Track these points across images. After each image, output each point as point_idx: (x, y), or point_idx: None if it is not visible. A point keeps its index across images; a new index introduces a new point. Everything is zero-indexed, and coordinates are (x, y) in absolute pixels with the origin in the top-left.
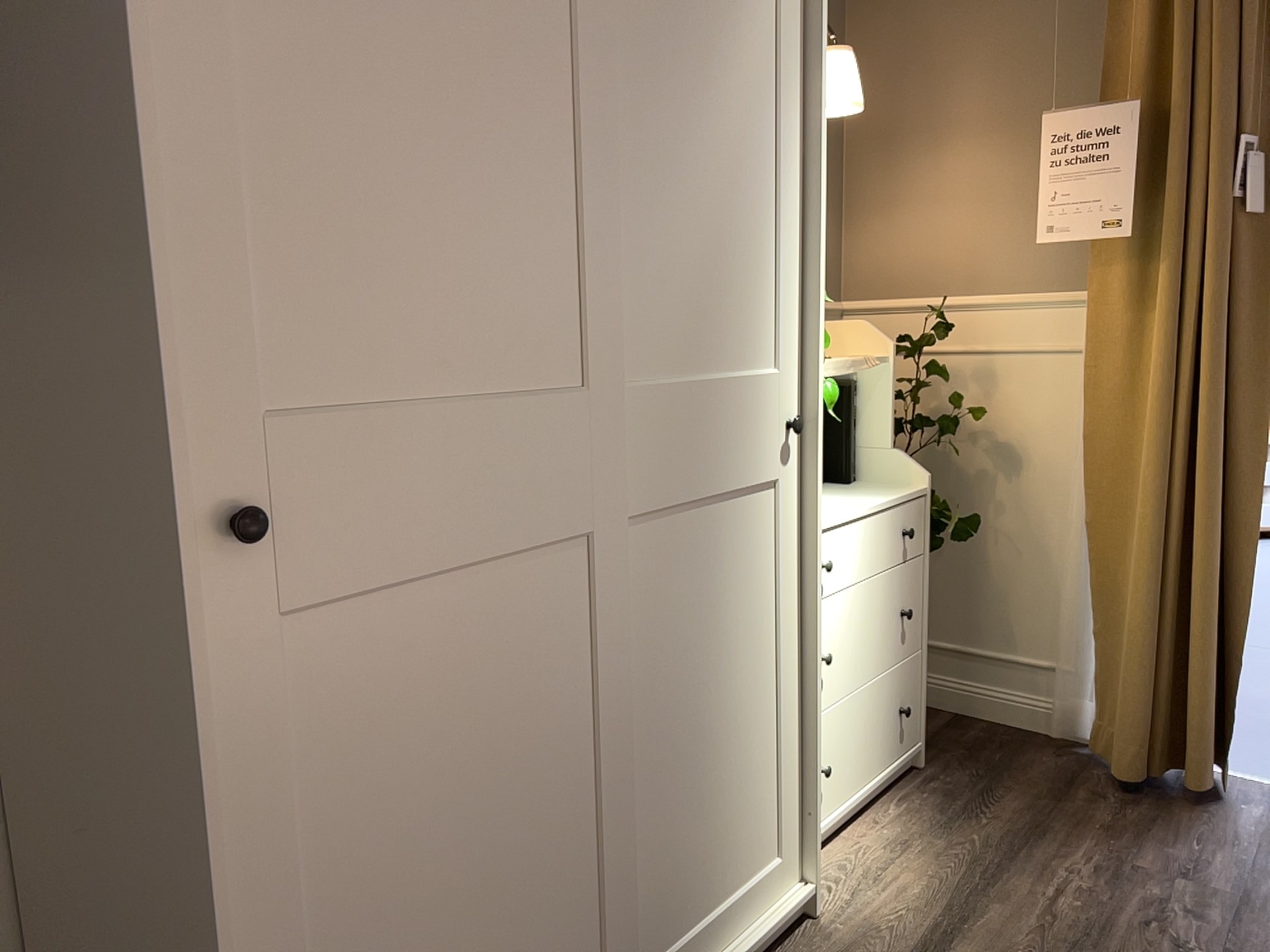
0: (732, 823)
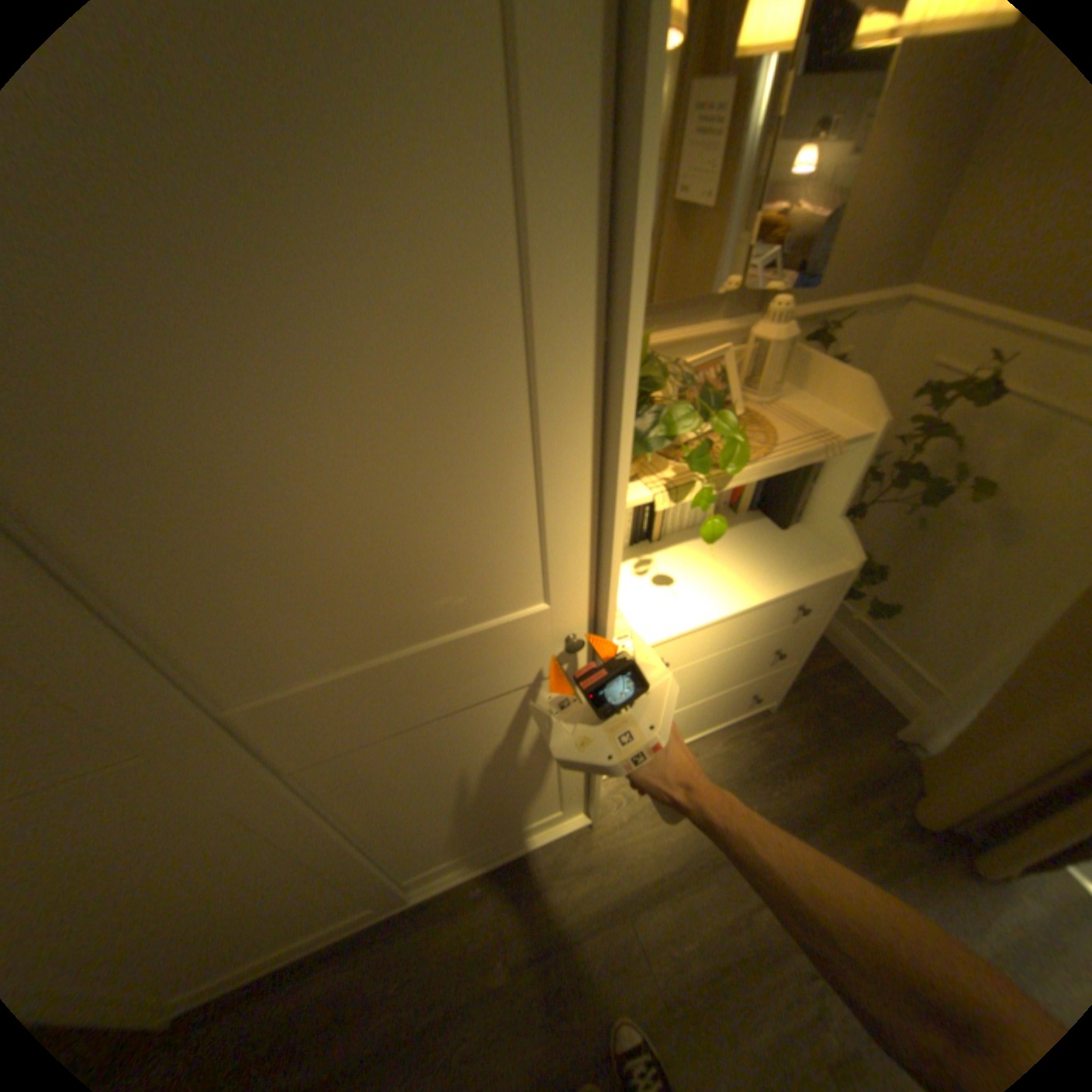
0: (512, 825)
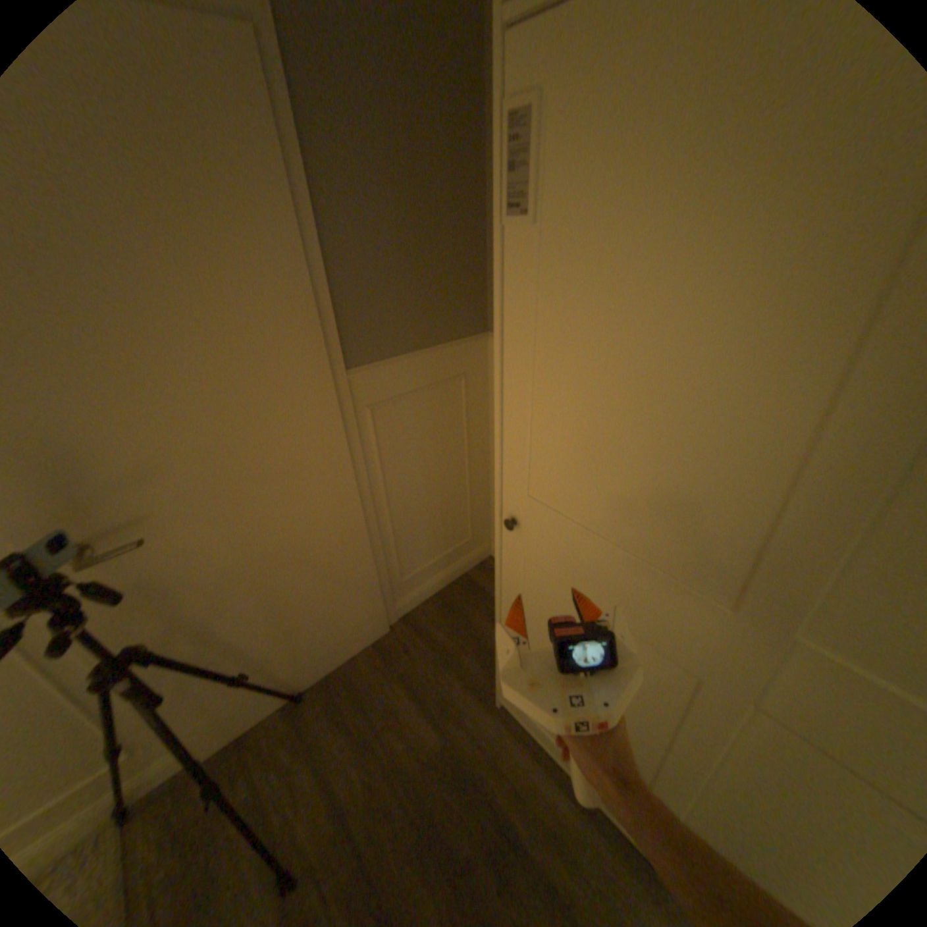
0: None
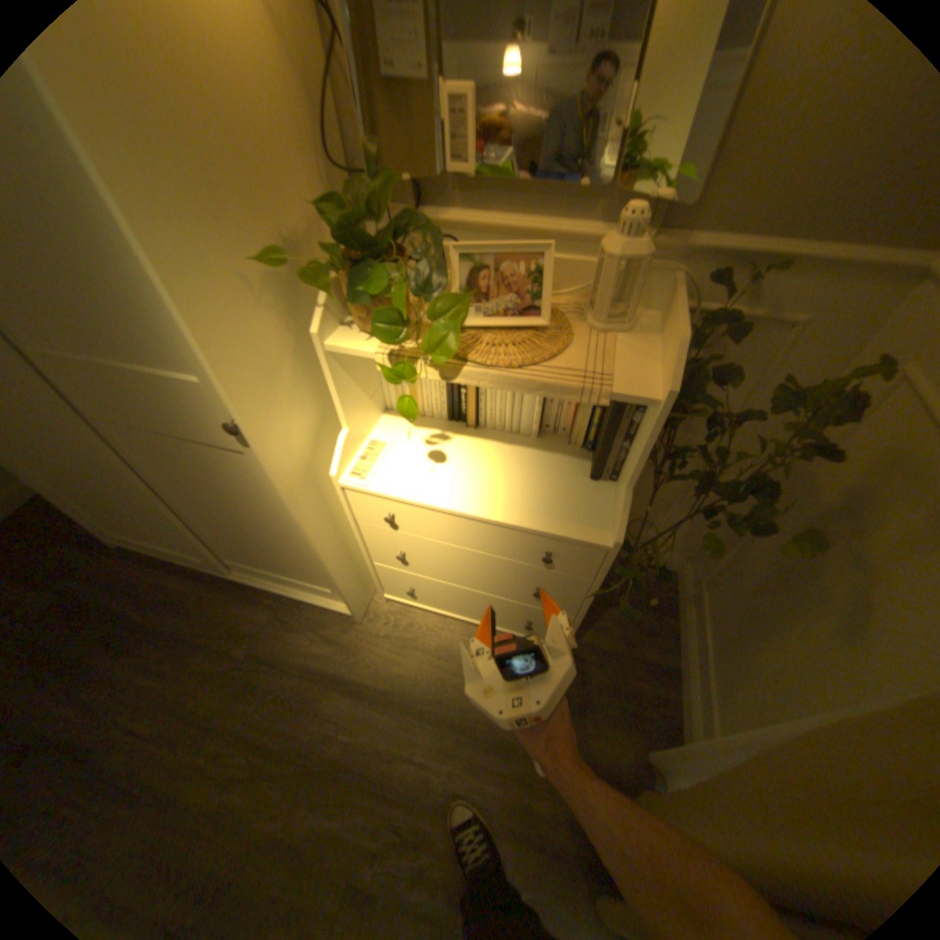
0: (289, 571)
